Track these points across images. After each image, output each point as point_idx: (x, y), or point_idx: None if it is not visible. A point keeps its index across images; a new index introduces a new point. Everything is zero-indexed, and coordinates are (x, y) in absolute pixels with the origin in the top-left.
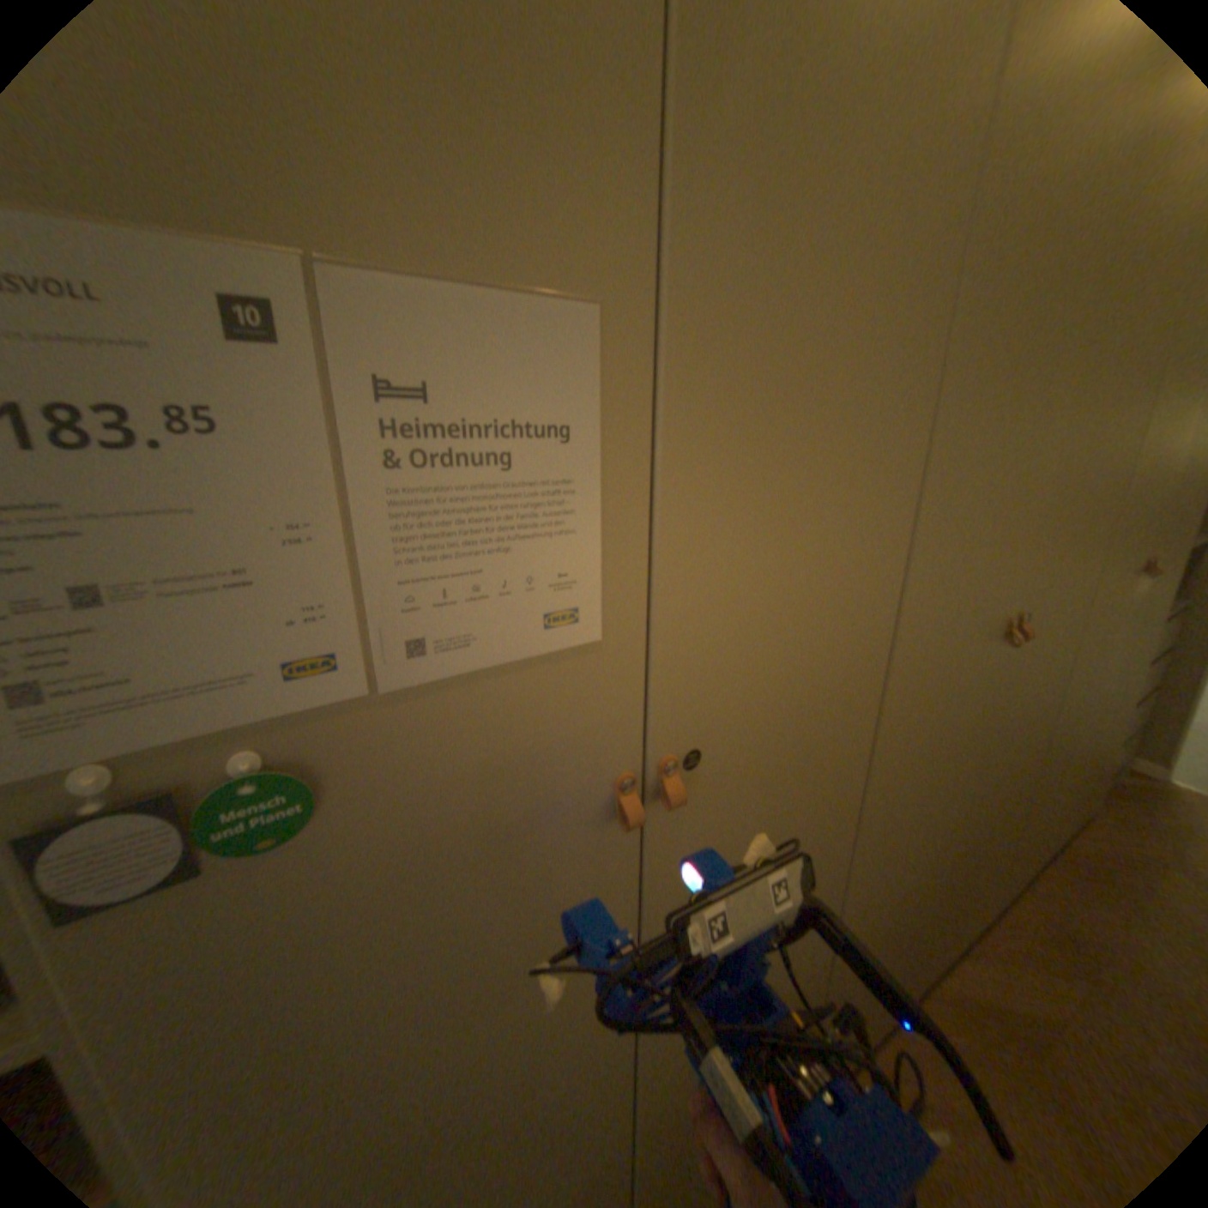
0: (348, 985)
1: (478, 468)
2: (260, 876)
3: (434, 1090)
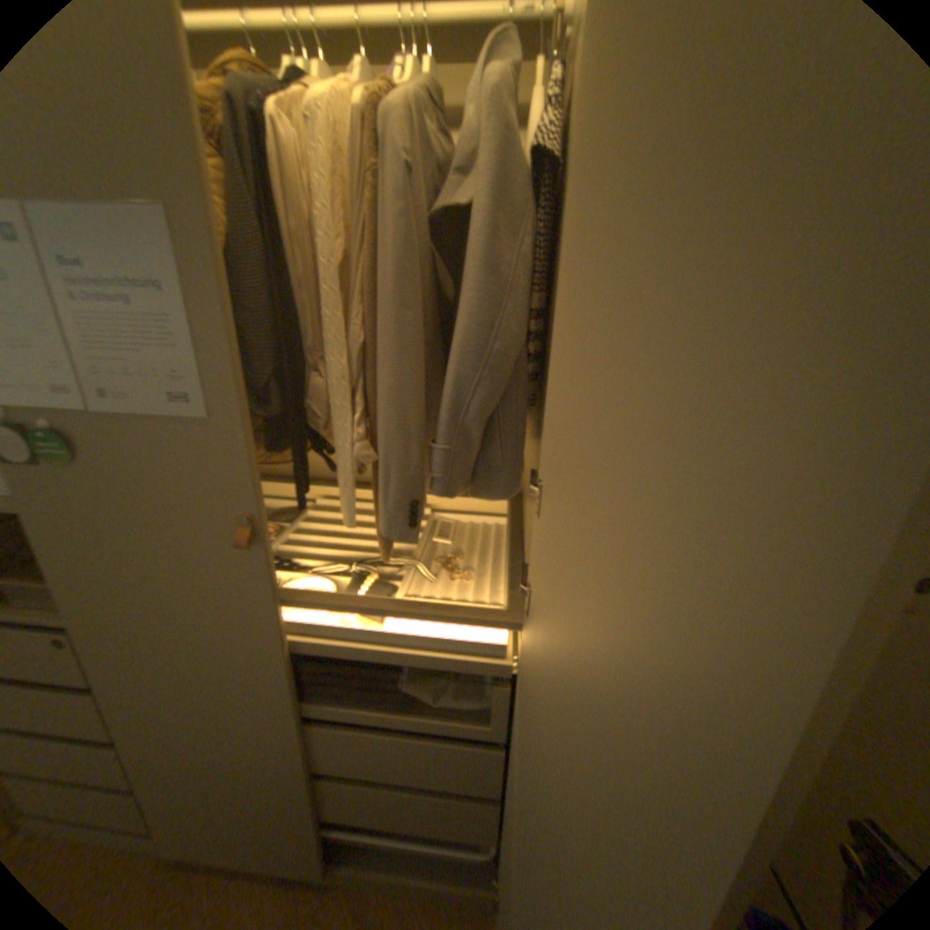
0: (108, 550)
1: (117, 303)
2: (63, 478)
3: (161, 634)
